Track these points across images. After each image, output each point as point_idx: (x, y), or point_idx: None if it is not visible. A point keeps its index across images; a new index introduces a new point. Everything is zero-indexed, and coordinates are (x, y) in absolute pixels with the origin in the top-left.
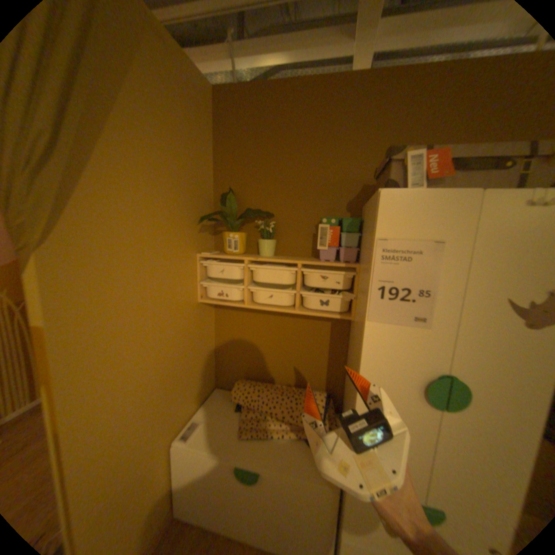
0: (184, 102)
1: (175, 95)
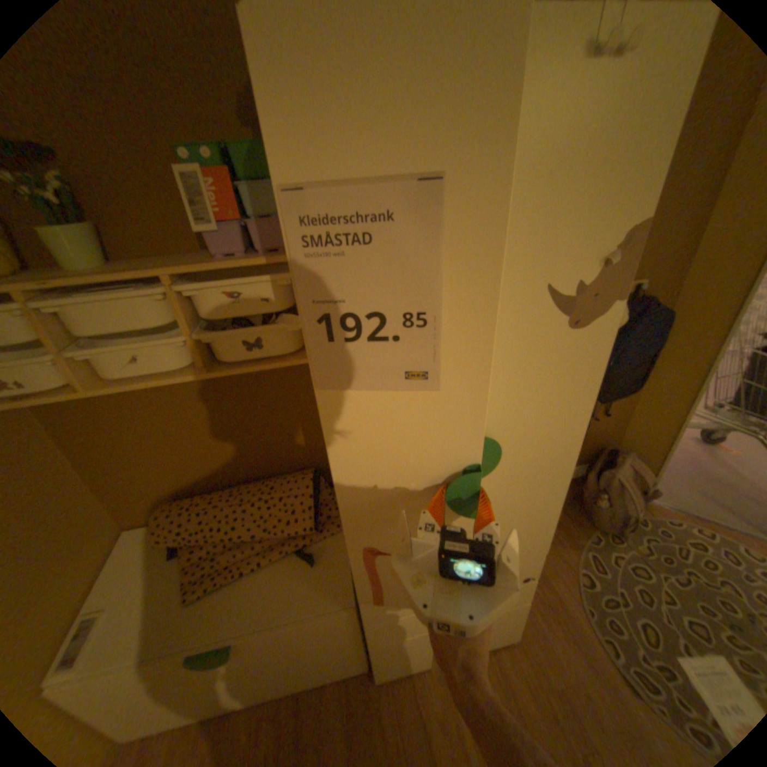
0: None
1: None
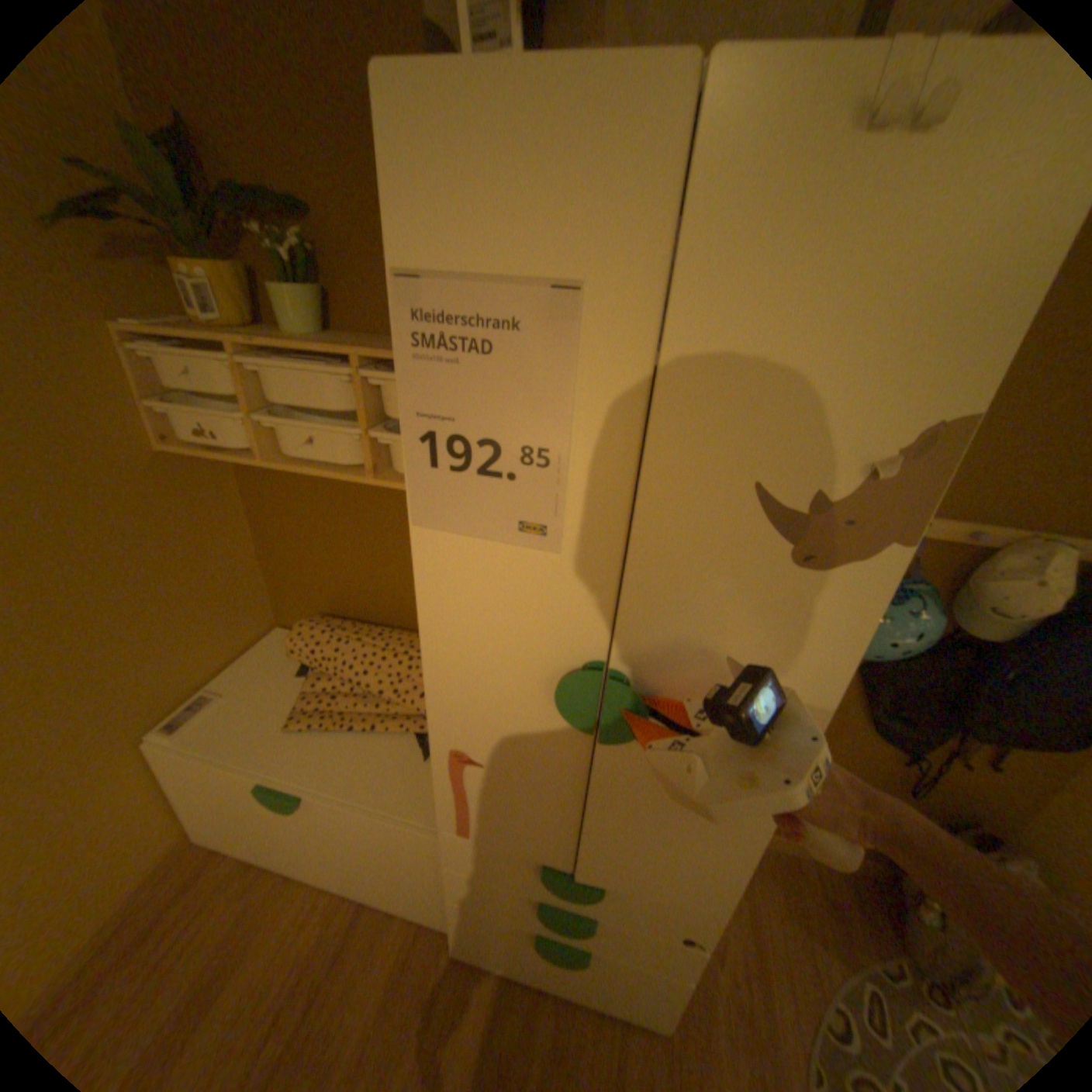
0: None
1: None
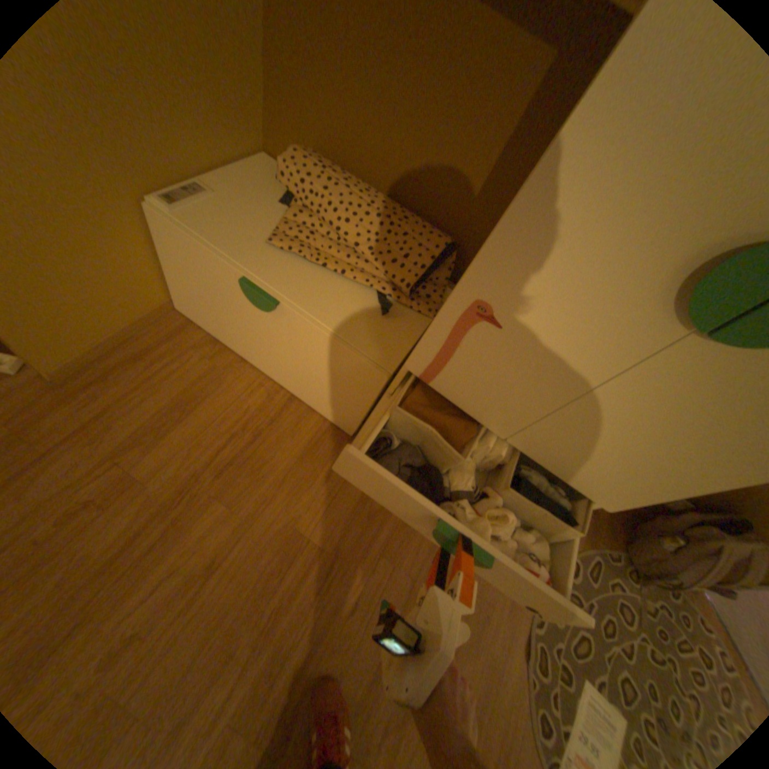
0: None
1: None
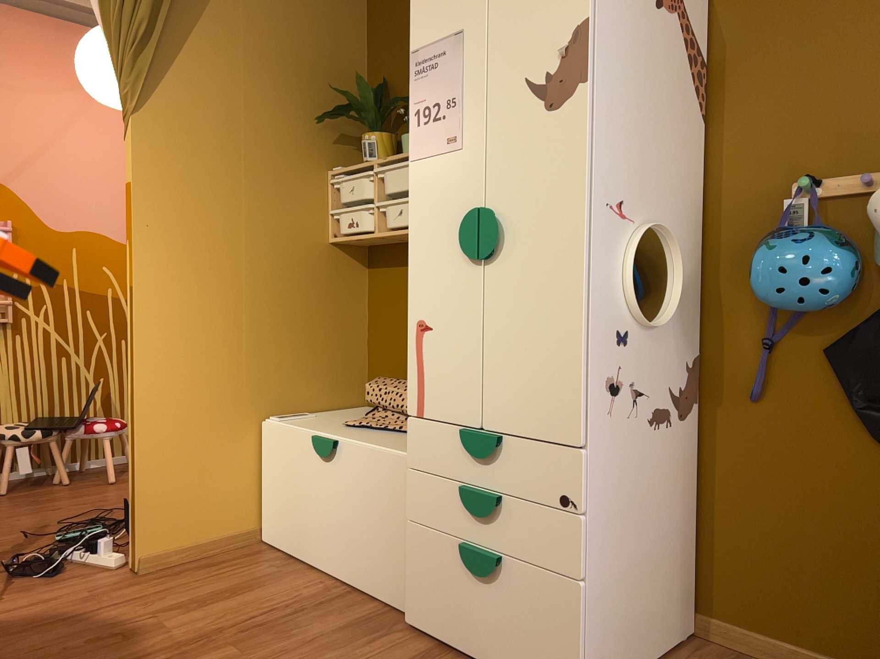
0: None
1: None
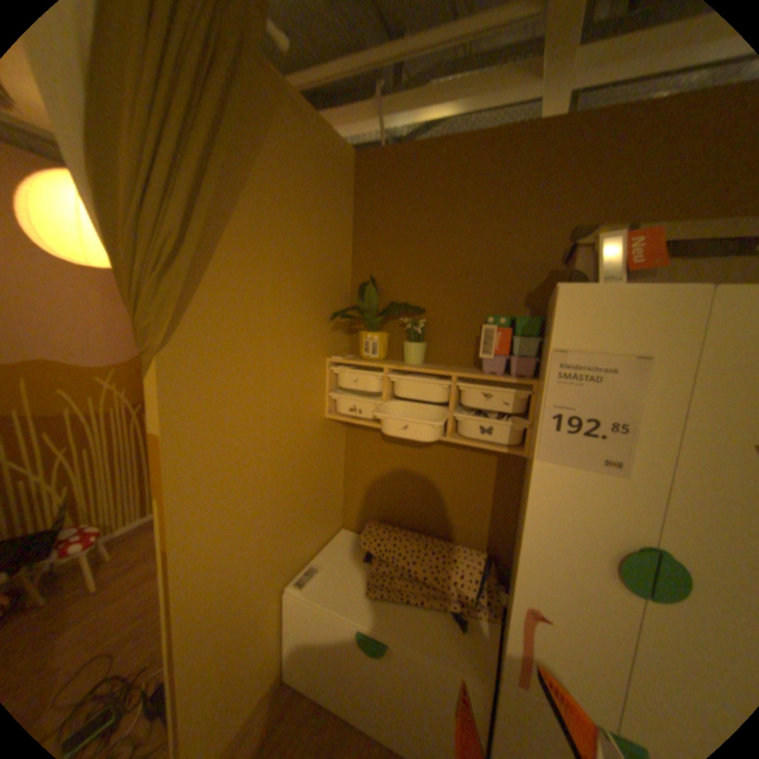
0: (320, 178)
1: (311, 171)
